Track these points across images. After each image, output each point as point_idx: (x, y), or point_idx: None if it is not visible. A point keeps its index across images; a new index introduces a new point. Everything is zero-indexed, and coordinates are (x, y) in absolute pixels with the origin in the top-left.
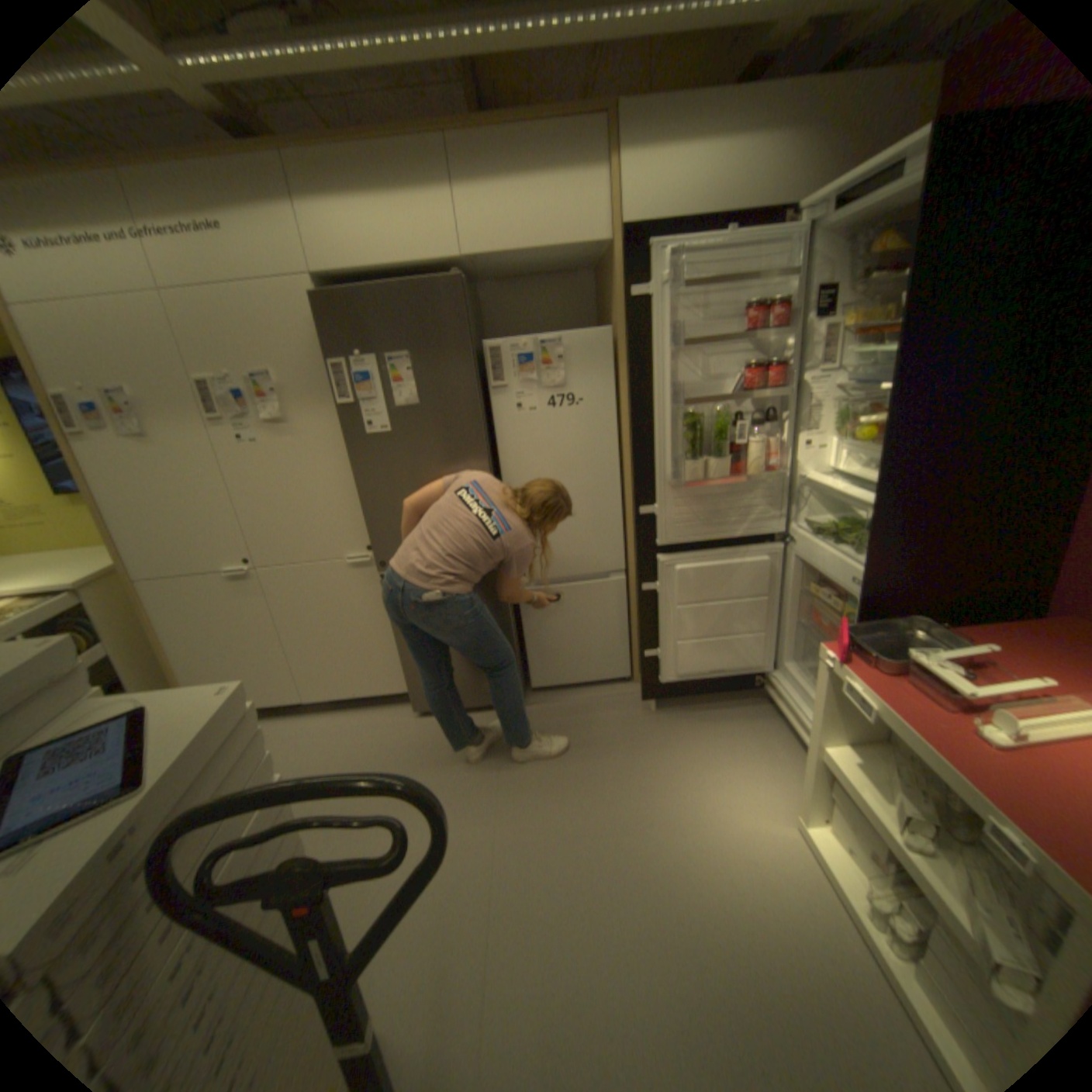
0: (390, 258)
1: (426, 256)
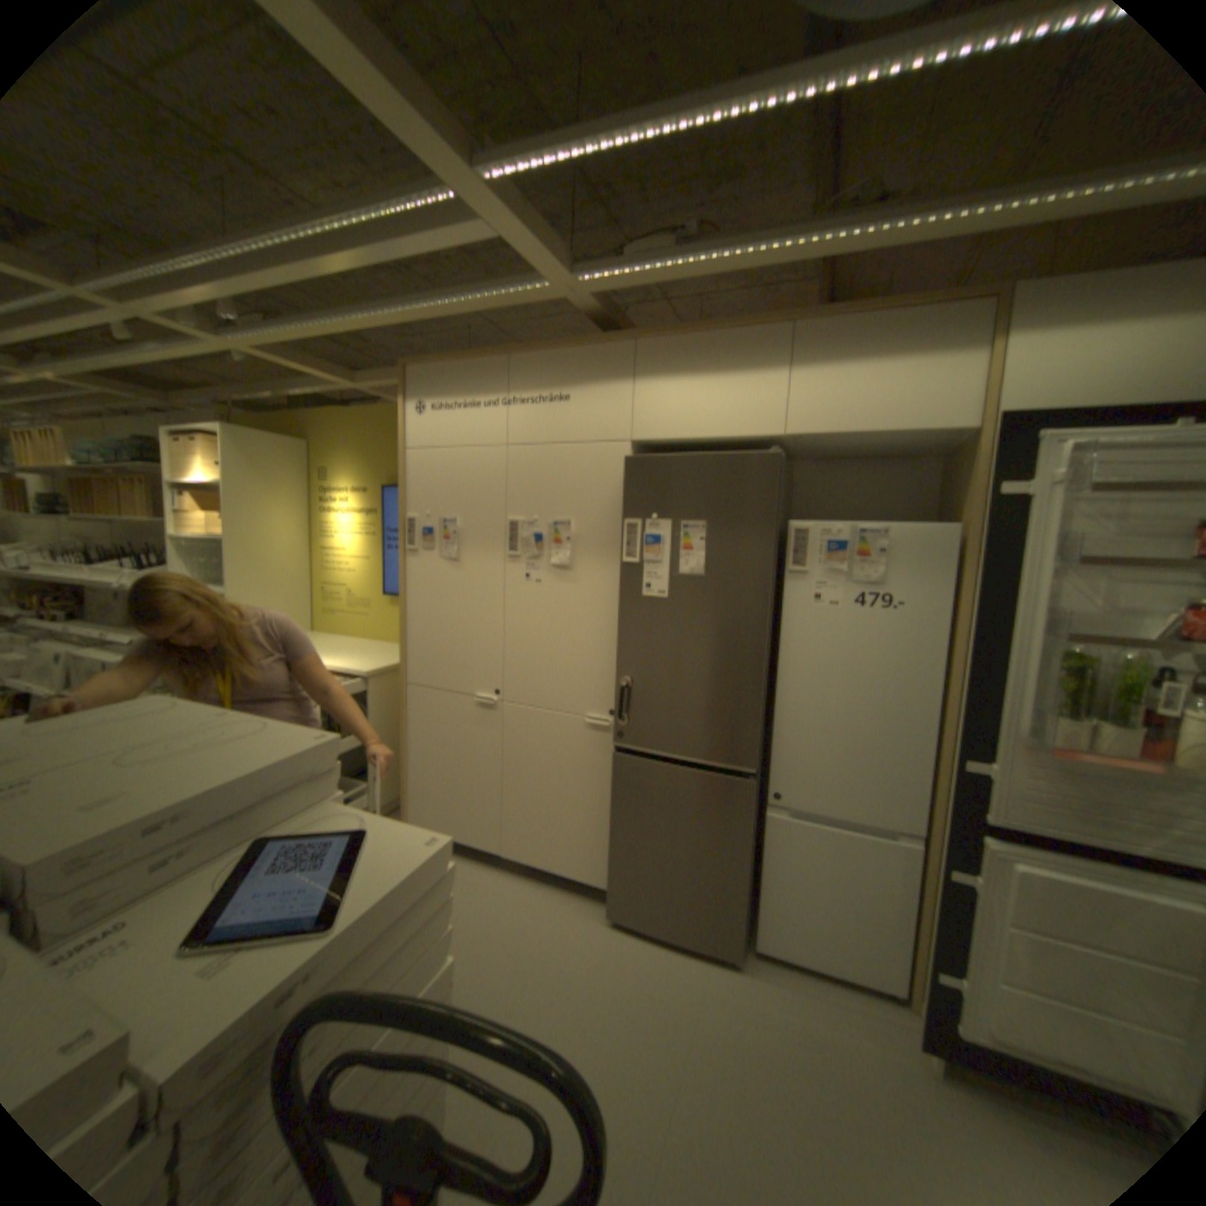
0: (710, 432)
1: (747, 432)
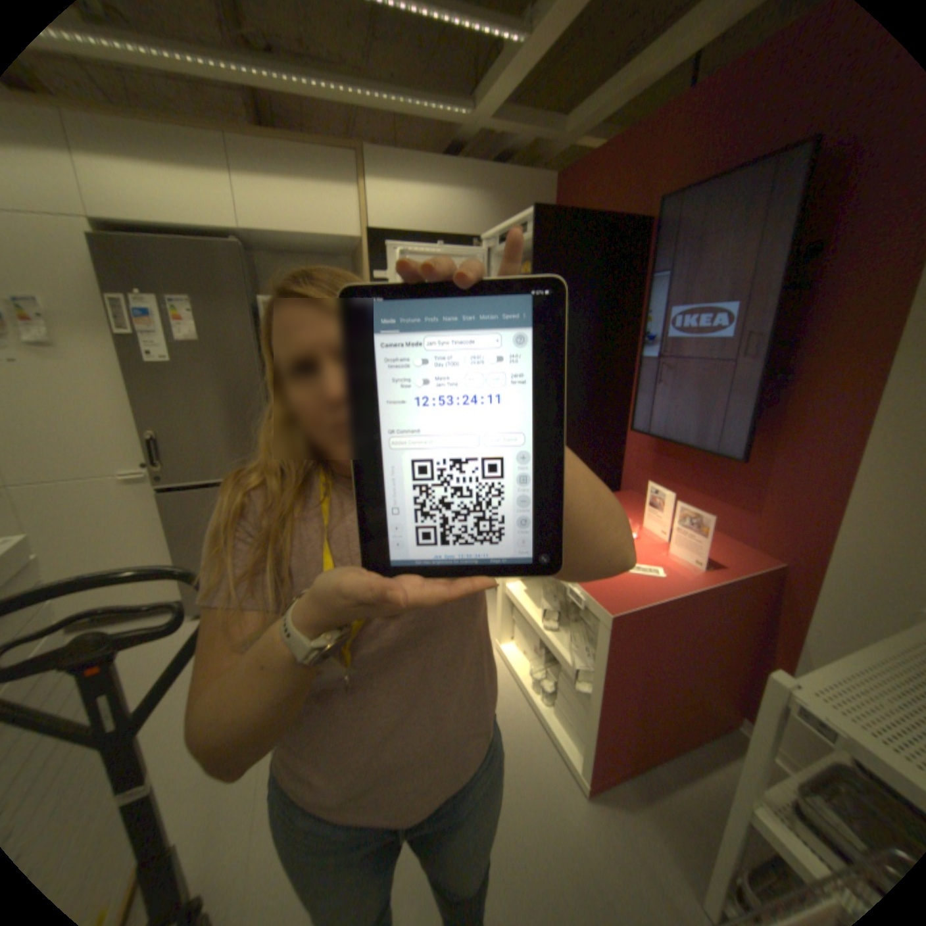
0: (170, 219)
1: (205, 222)
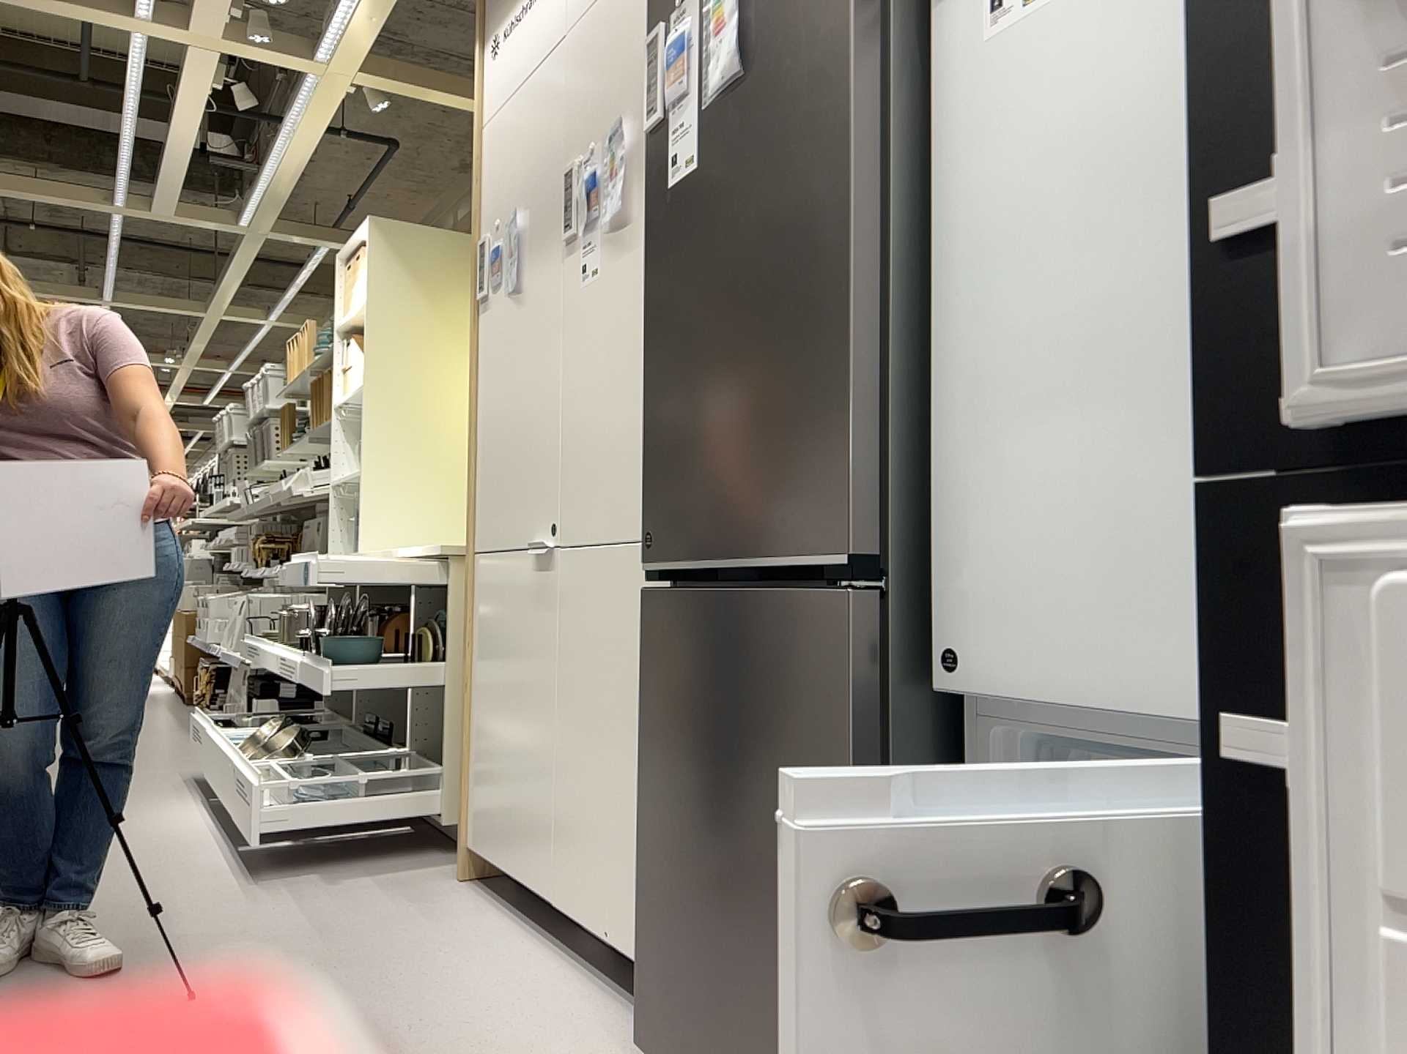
0: None
1: None
